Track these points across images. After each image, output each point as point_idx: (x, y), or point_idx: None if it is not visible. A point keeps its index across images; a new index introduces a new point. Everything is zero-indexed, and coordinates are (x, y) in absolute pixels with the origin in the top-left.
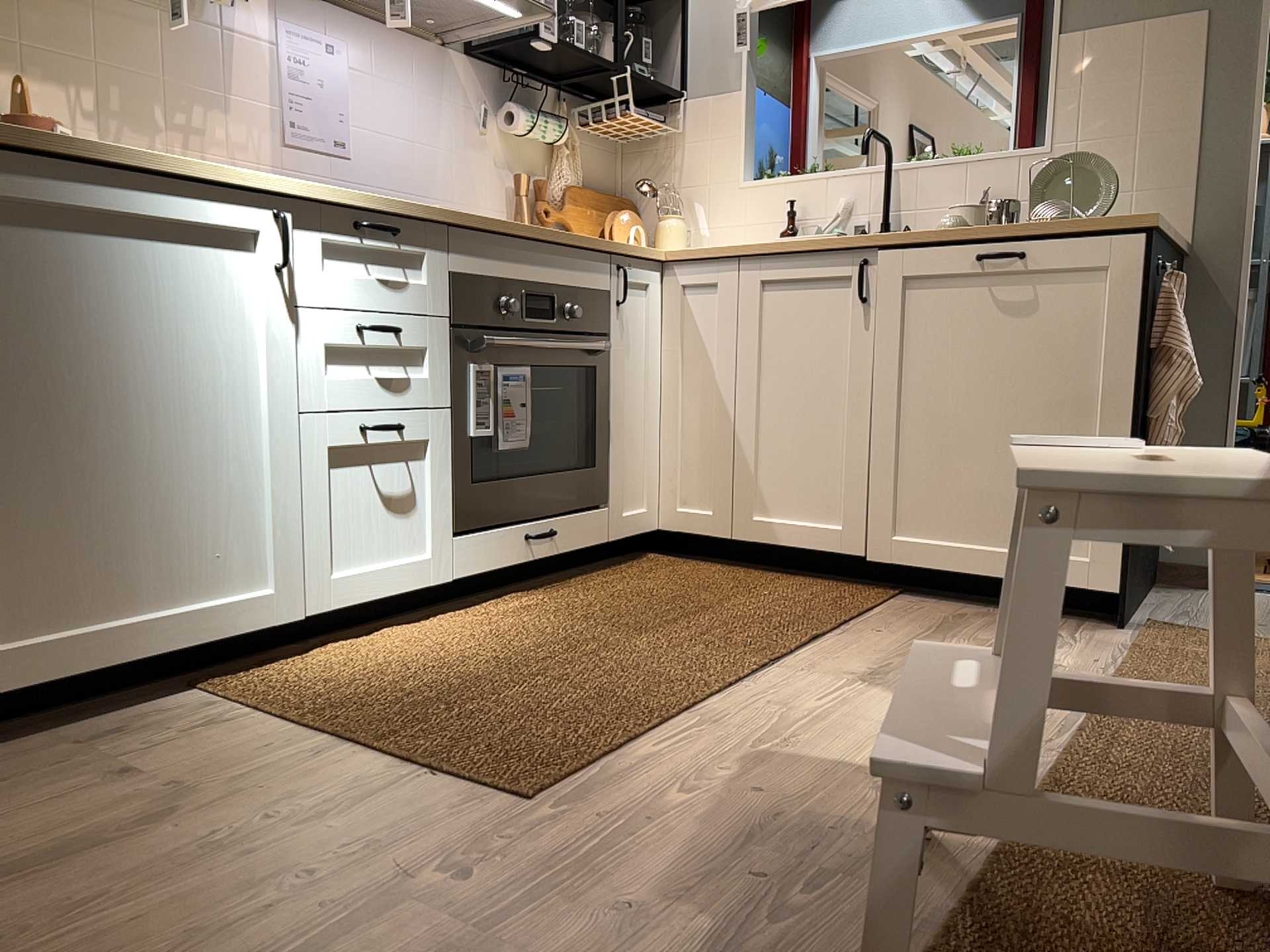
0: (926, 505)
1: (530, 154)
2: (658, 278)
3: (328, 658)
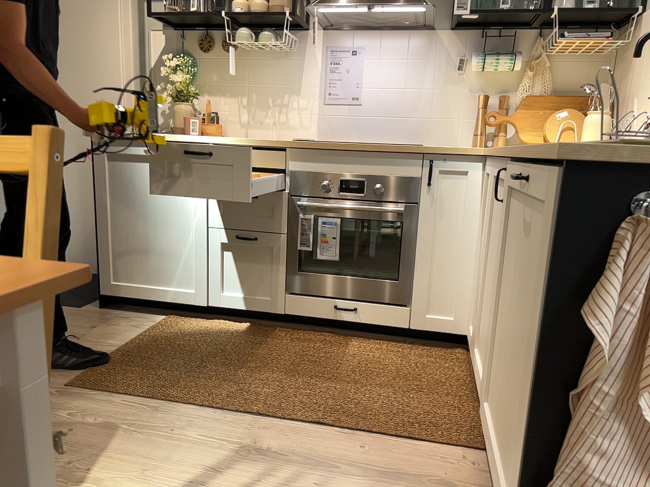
0: (499, 395)
1: (503, 78)
2: (481, 169)
3: (210, 325)
